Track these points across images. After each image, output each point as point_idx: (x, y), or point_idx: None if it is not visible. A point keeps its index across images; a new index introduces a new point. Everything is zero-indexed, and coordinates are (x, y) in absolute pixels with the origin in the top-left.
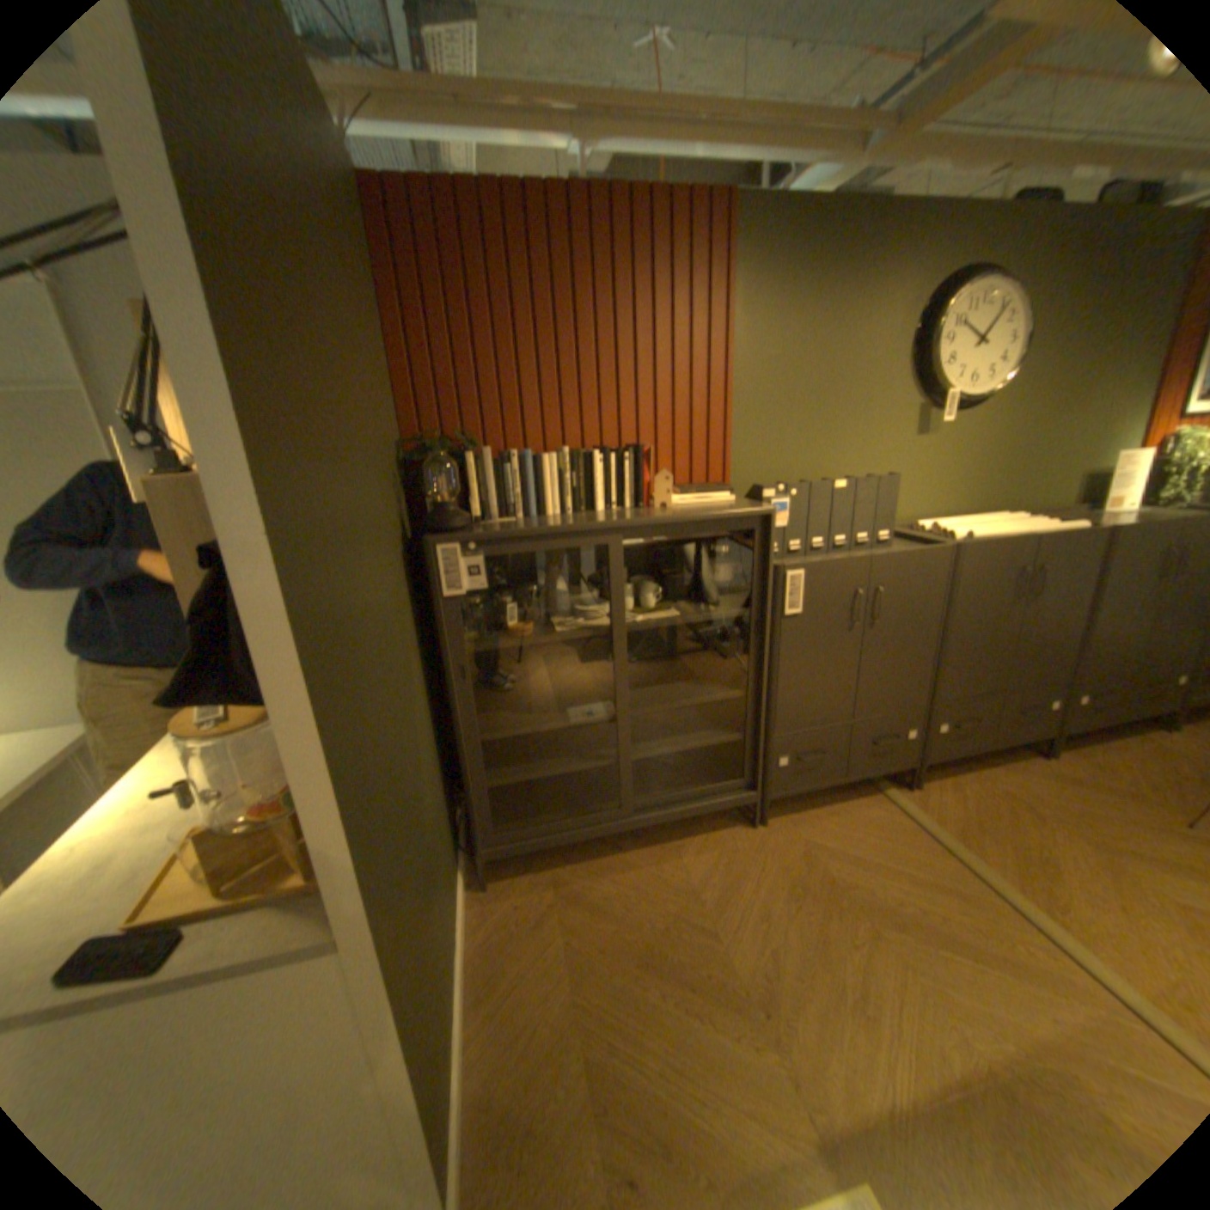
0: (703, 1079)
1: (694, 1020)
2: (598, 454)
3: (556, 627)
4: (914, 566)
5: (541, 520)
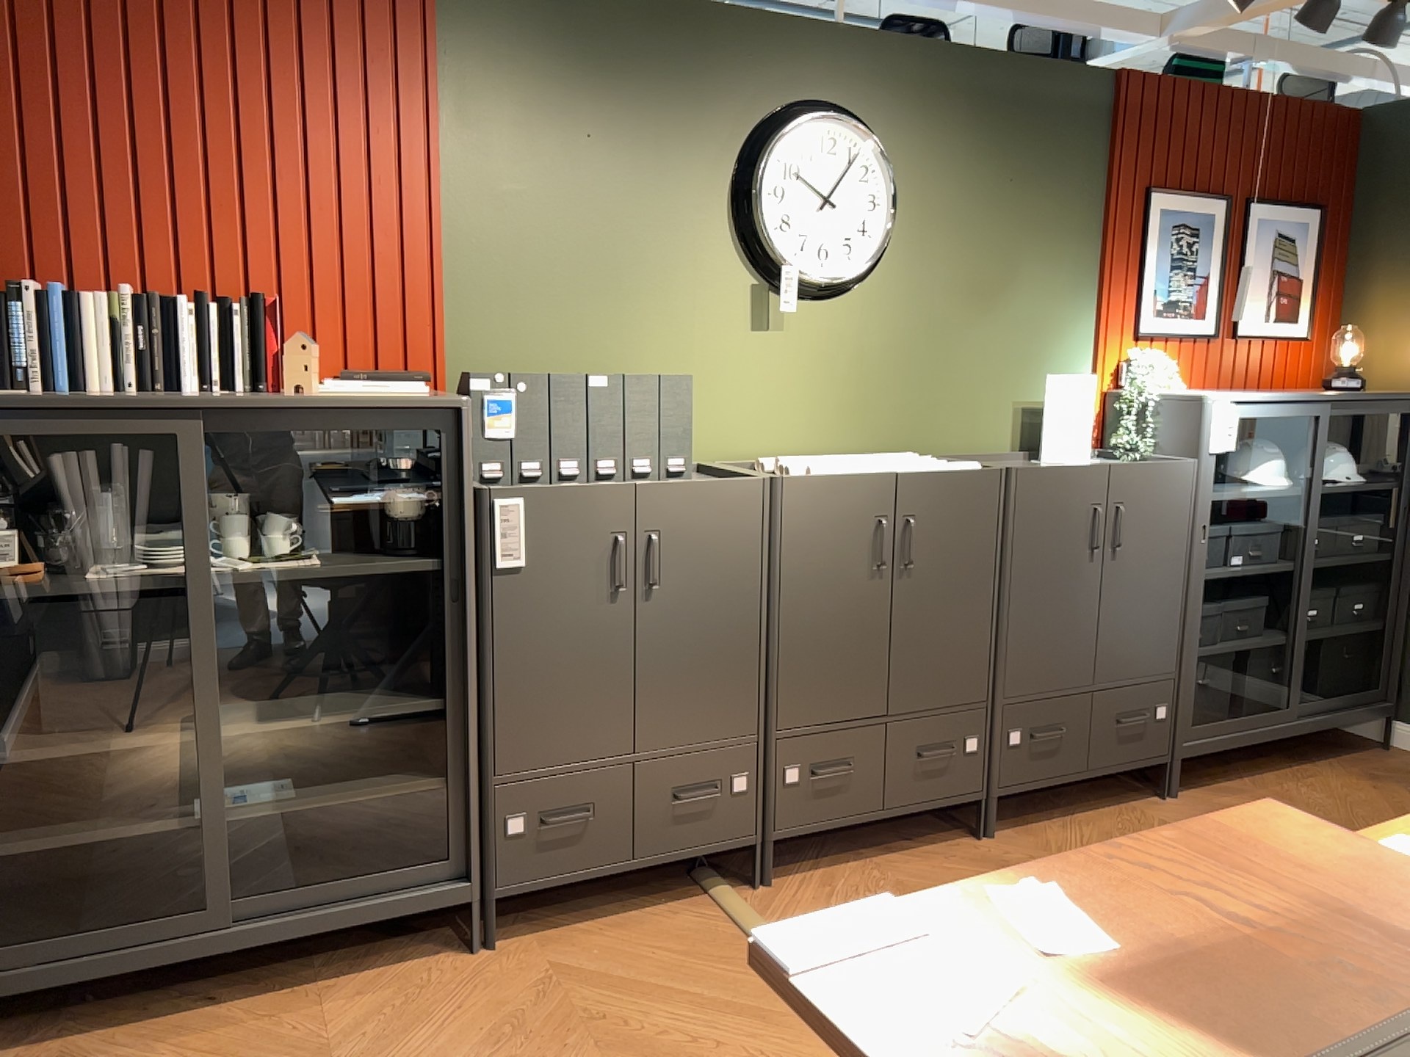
0: None
1: None
2: (187, 303)
3: (92, 574)
4: (704, 505)
5: (77, 396)
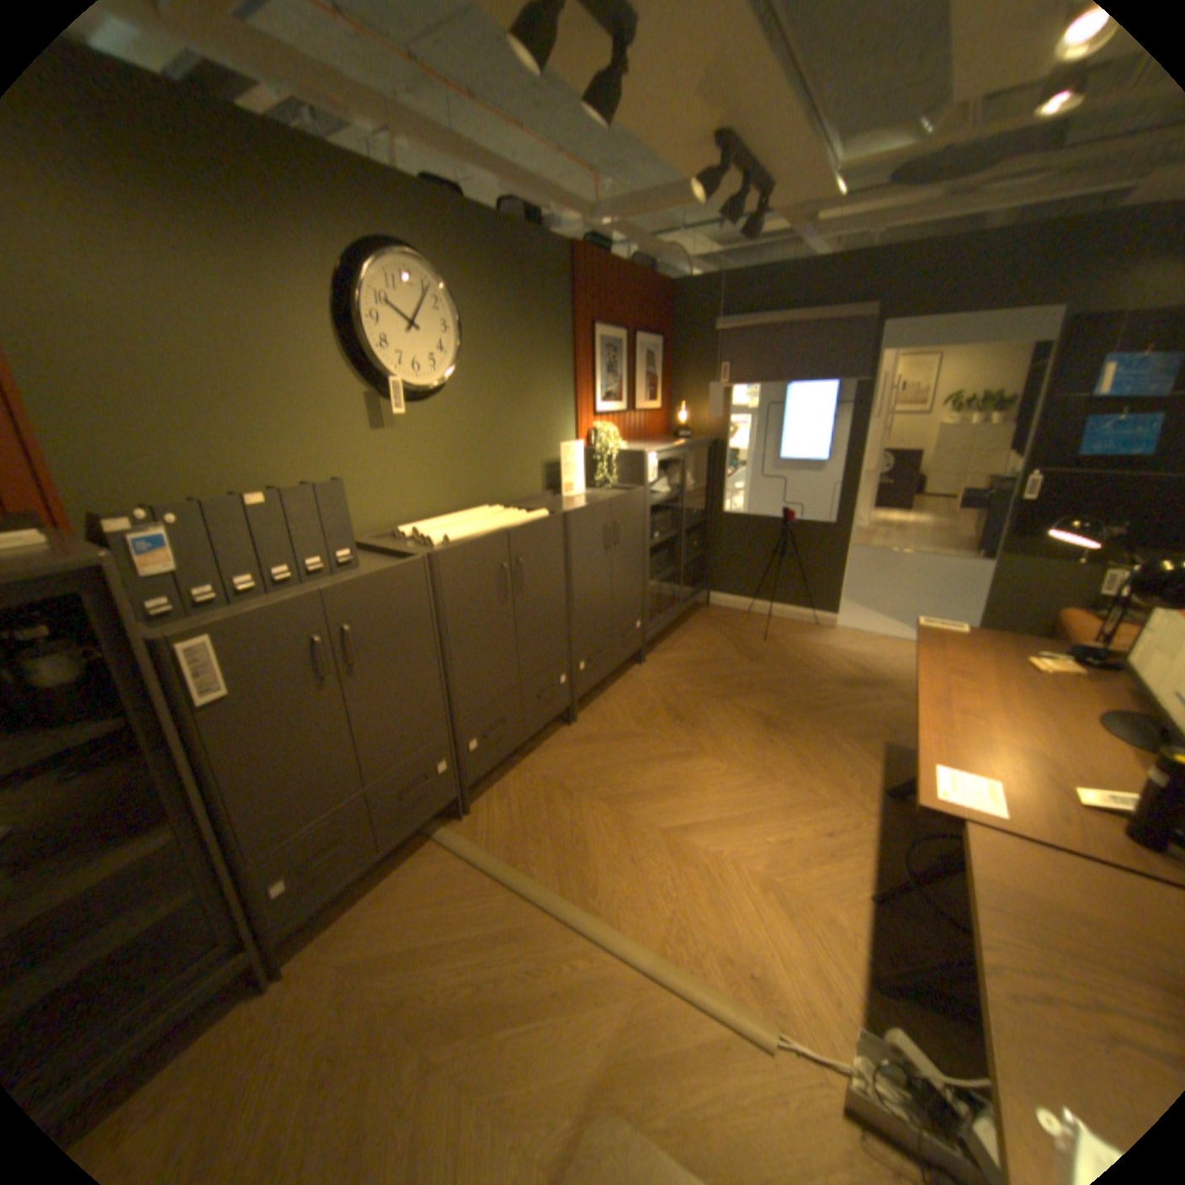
0: None
1: None
2: None
3: None
4: (384, 590)
5: None
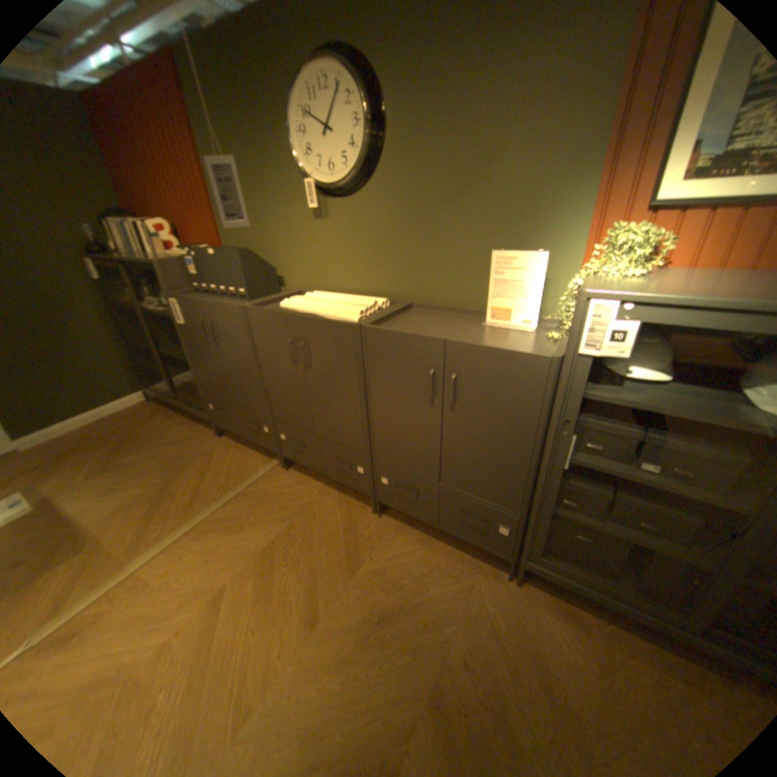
0: (71, 470)
1: (96, 460)
2: (137, 224)
3: (137, 304)
4: (222, 314)
5: (129, 254)
